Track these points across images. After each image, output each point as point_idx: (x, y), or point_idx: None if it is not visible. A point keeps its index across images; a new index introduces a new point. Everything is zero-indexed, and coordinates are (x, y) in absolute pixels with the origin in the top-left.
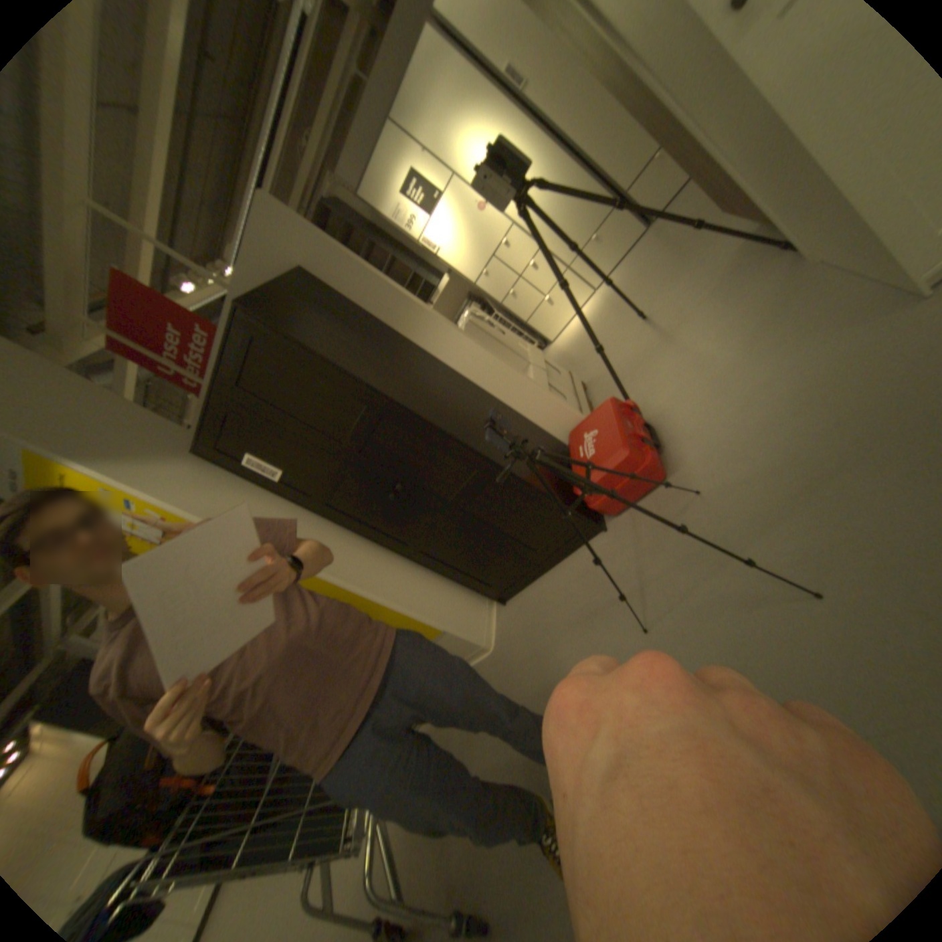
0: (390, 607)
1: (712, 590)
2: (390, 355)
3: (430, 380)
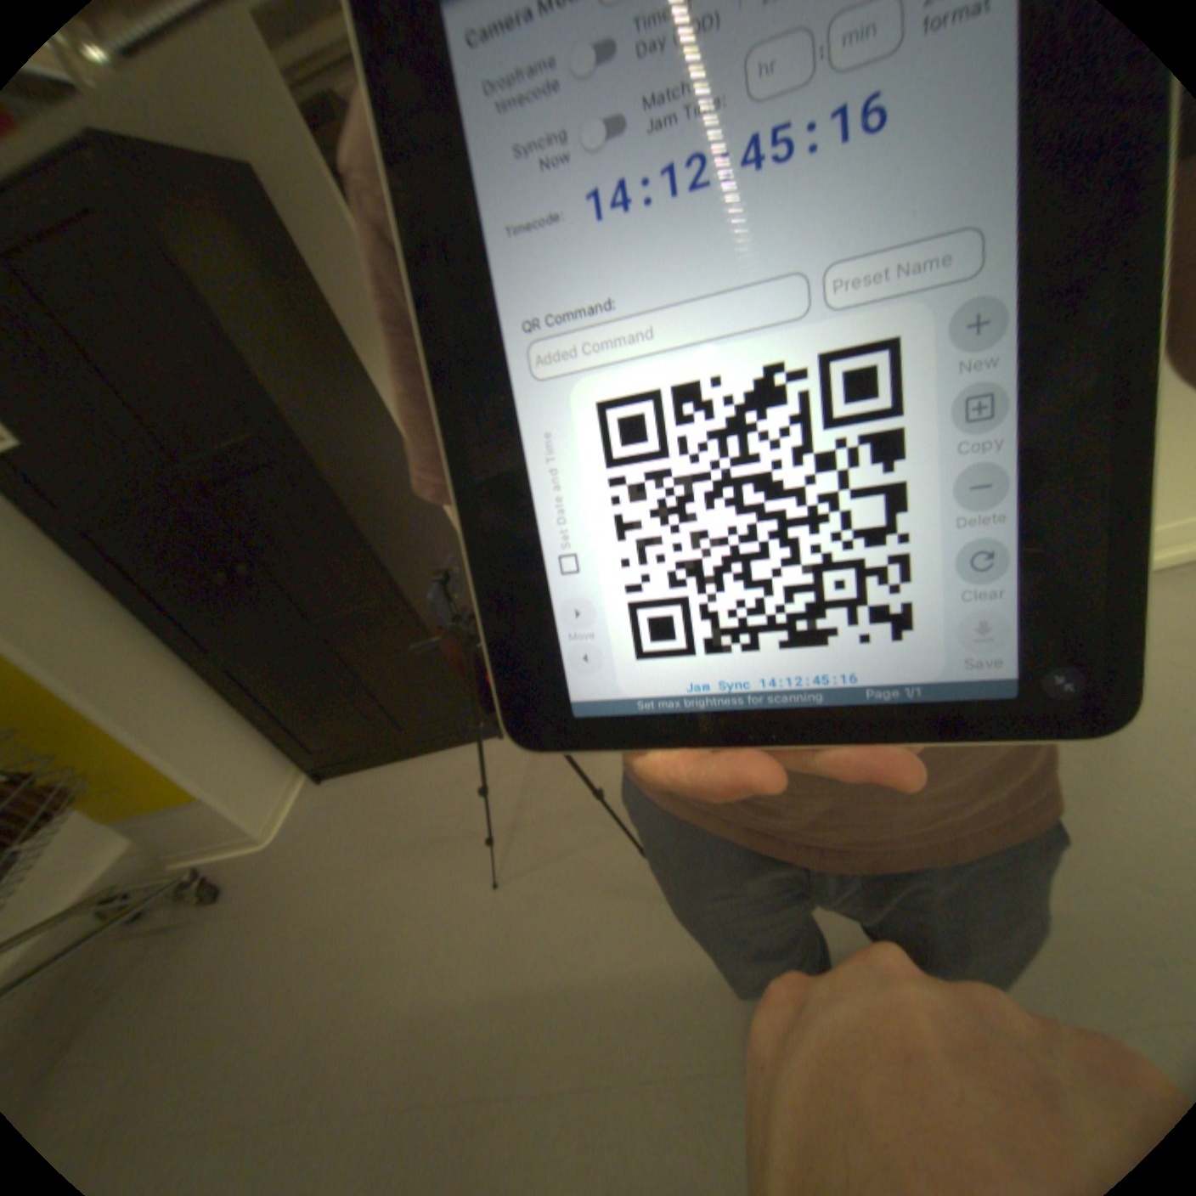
0: (124, 738)
1: (589, 858)
2: (334, 383)
3: (374, 449)
